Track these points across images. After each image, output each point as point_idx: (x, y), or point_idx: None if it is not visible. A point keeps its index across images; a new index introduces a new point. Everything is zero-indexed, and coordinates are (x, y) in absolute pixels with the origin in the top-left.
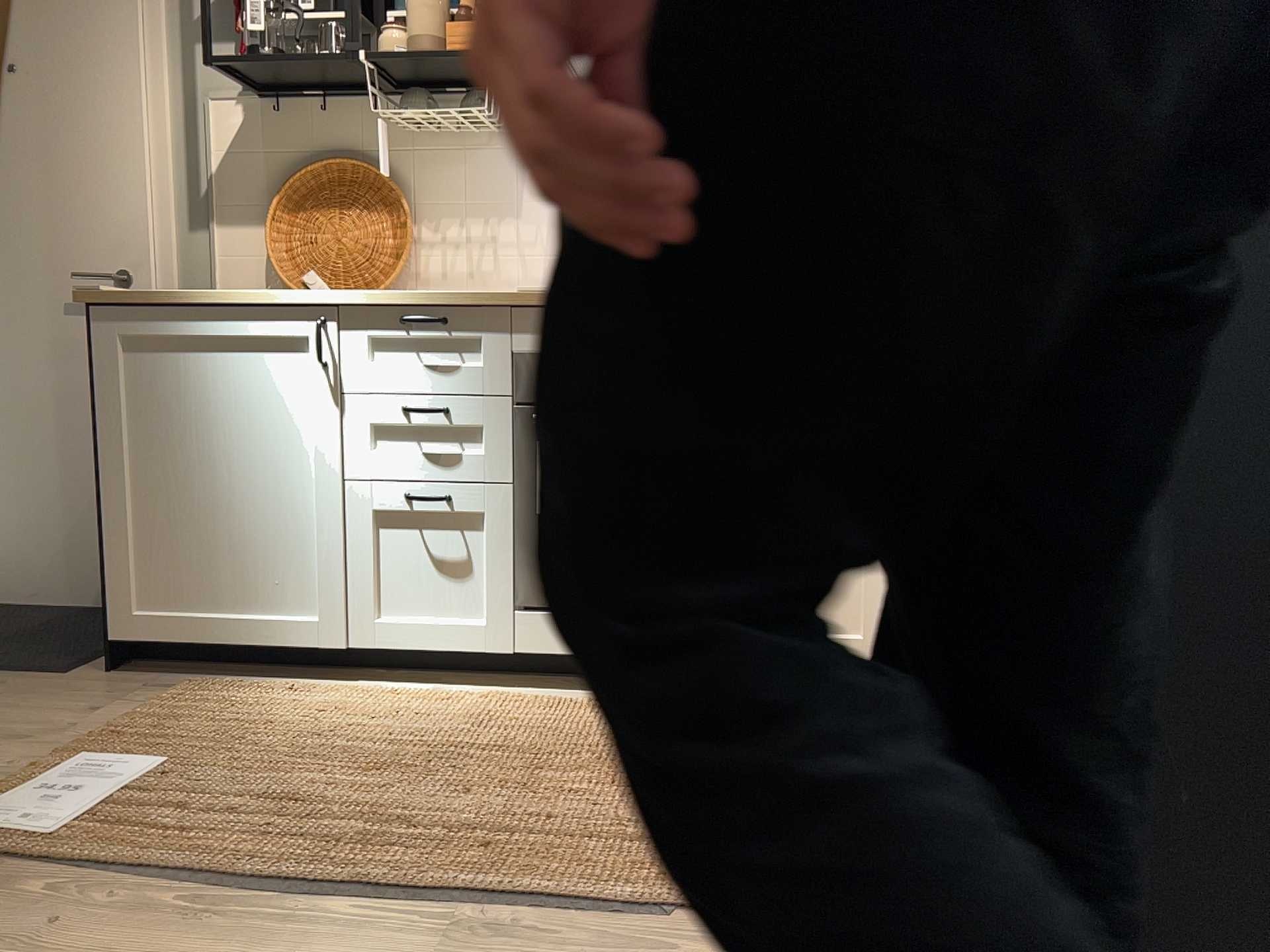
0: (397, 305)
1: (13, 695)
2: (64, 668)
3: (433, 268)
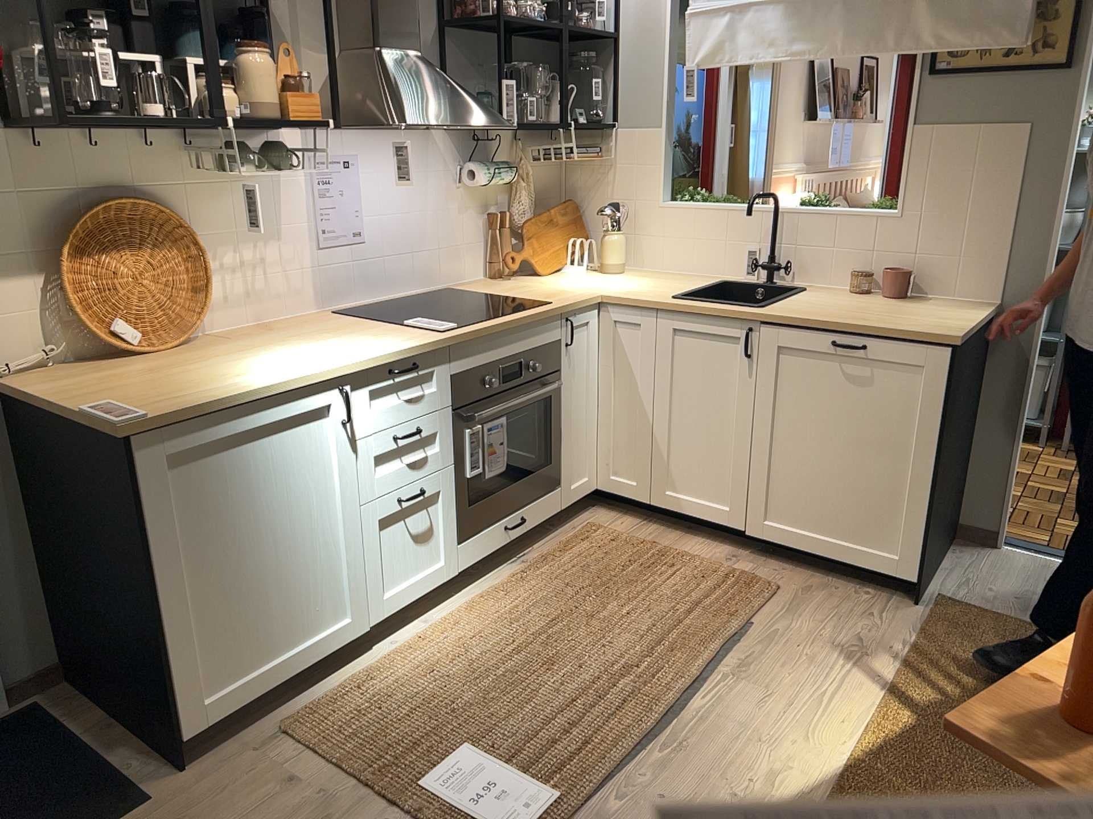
0: (389, 362)
1: None
2: (134, 797)
3: (218, 295)
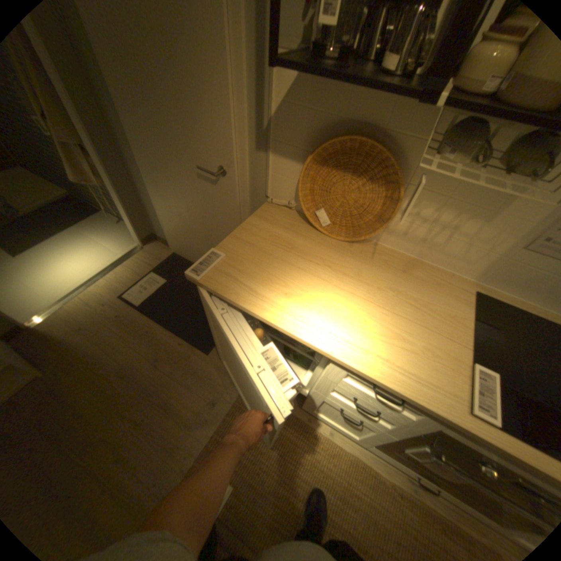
0: (376, 381)
1: (190, 371)
2: (207, 348)
3: (402, 227)
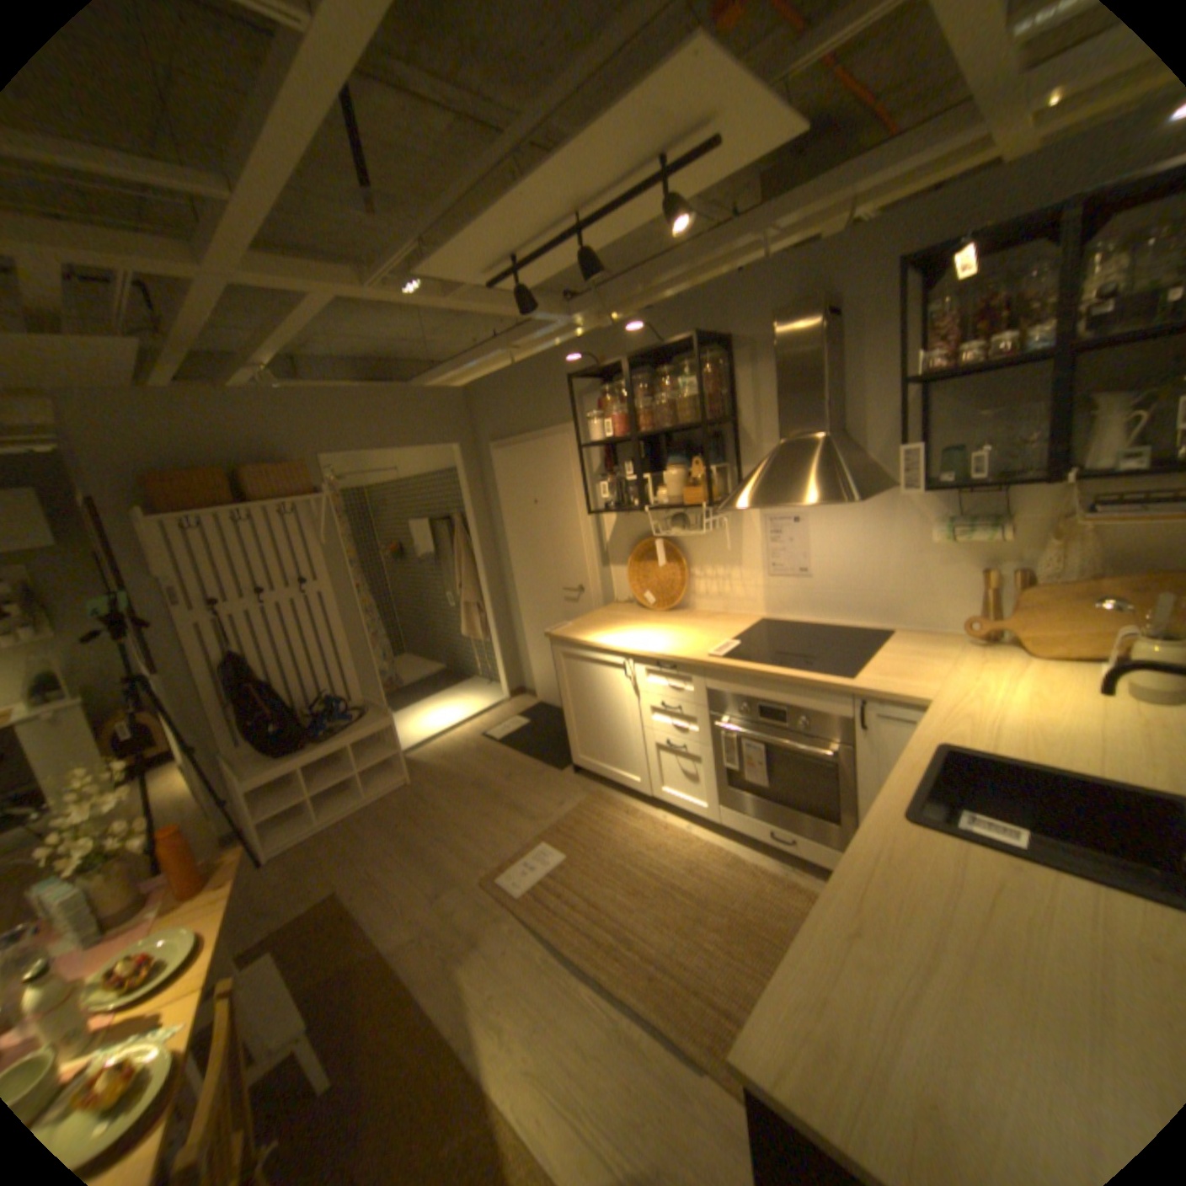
0: (654, 657)
1: (541, 782)
2: (562, 766)
3: (701, 590)
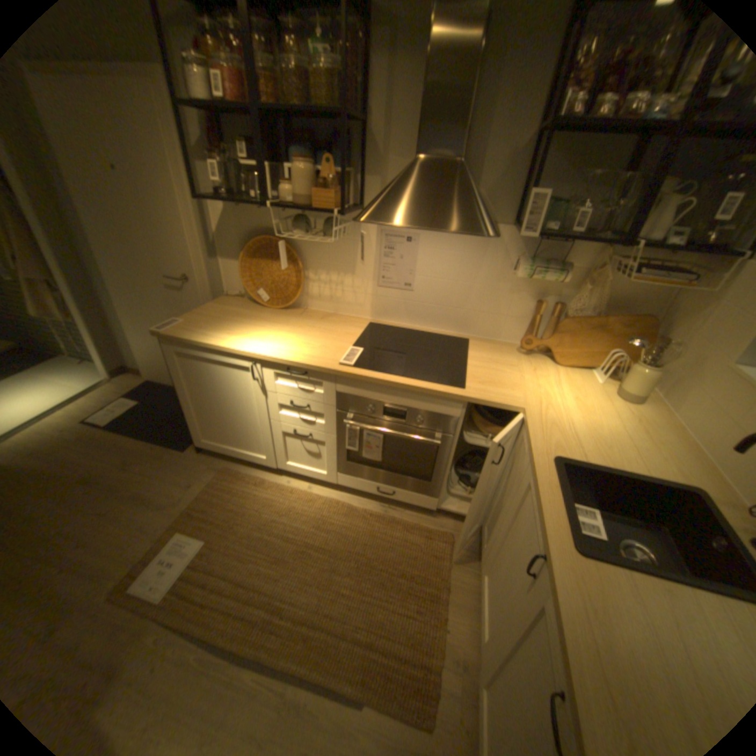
0: (284, 364)
1: (163, 468)
2: (182, 448)
3: (315, 292)
